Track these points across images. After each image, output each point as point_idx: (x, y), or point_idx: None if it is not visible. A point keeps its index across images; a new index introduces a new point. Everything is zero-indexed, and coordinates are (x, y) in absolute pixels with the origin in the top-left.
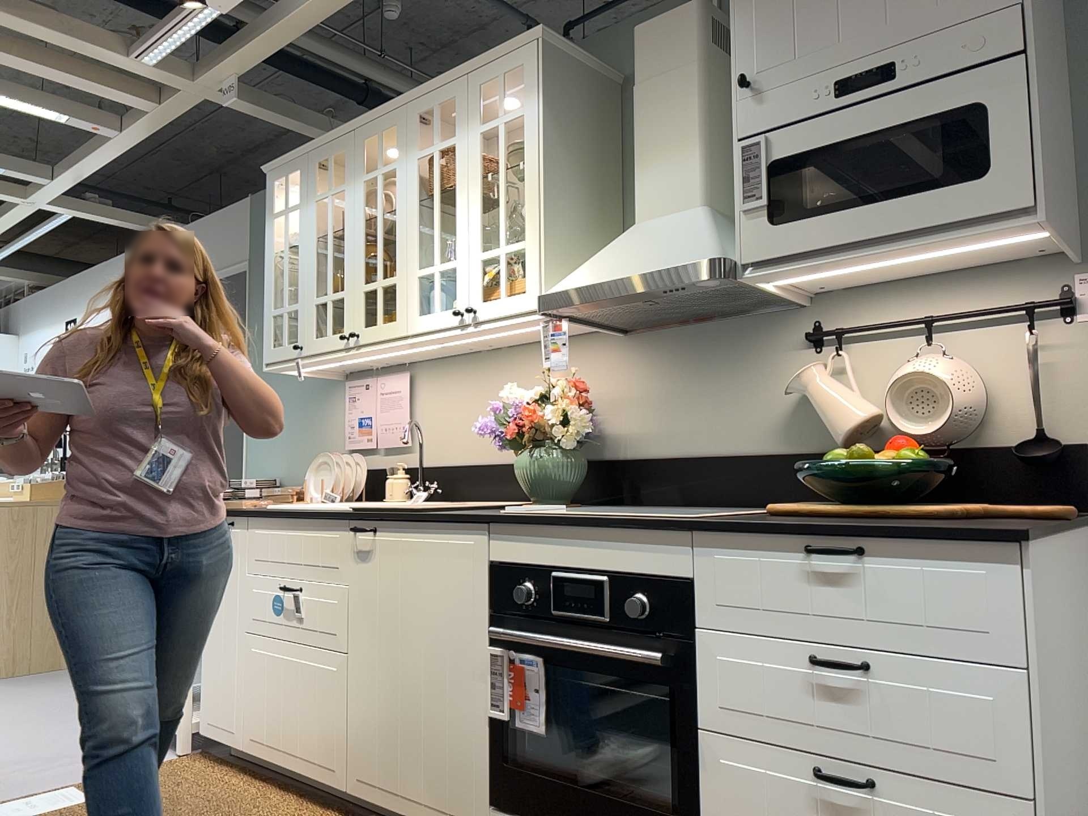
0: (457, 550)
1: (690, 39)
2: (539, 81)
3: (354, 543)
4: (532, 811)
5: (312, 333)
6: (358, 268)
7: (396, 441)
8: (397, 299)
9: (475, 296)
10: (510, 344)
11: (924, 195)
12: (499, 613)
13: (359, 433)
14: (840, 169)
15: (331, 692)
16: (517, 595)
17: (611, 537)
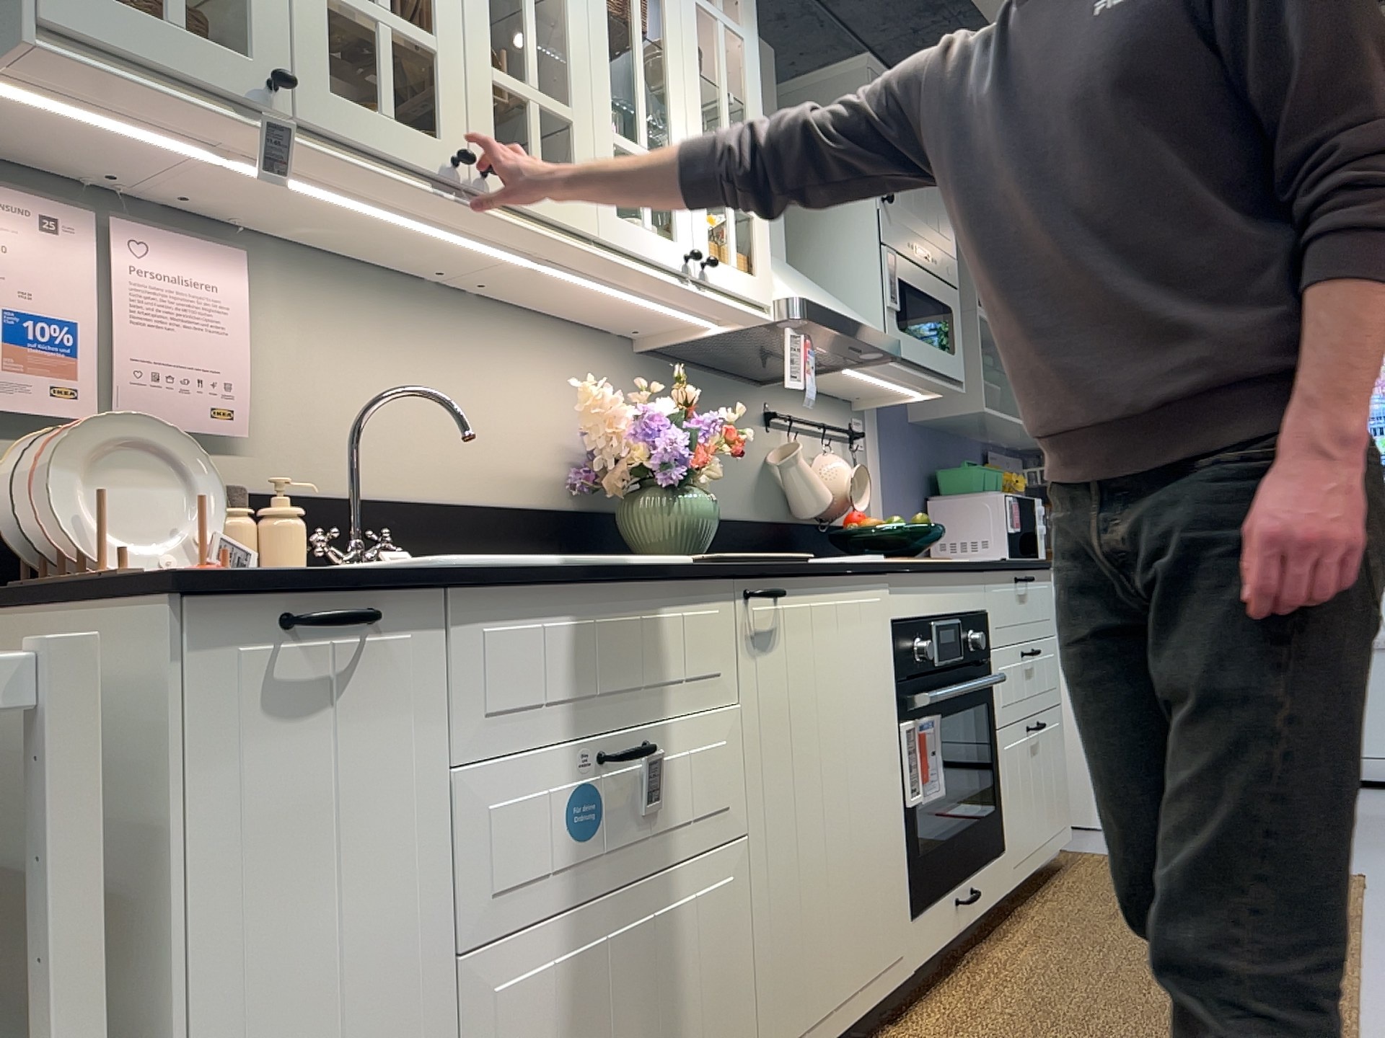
0: (871, 609)
1: (775, 86)
2: (756, 16)
3: (747, 622)
4: (937, 887)
5: (321, 73)
6: (478, 19)
7: (198, 418)
8: (578, 159)
9: (704, 243)
10: (493, 296)
11: (944, 352)
12: (902, 679)
13: (15, 363)
14: (911, 307)
15: (727, 929)
16: (916, 651)
17: (957, 580)
